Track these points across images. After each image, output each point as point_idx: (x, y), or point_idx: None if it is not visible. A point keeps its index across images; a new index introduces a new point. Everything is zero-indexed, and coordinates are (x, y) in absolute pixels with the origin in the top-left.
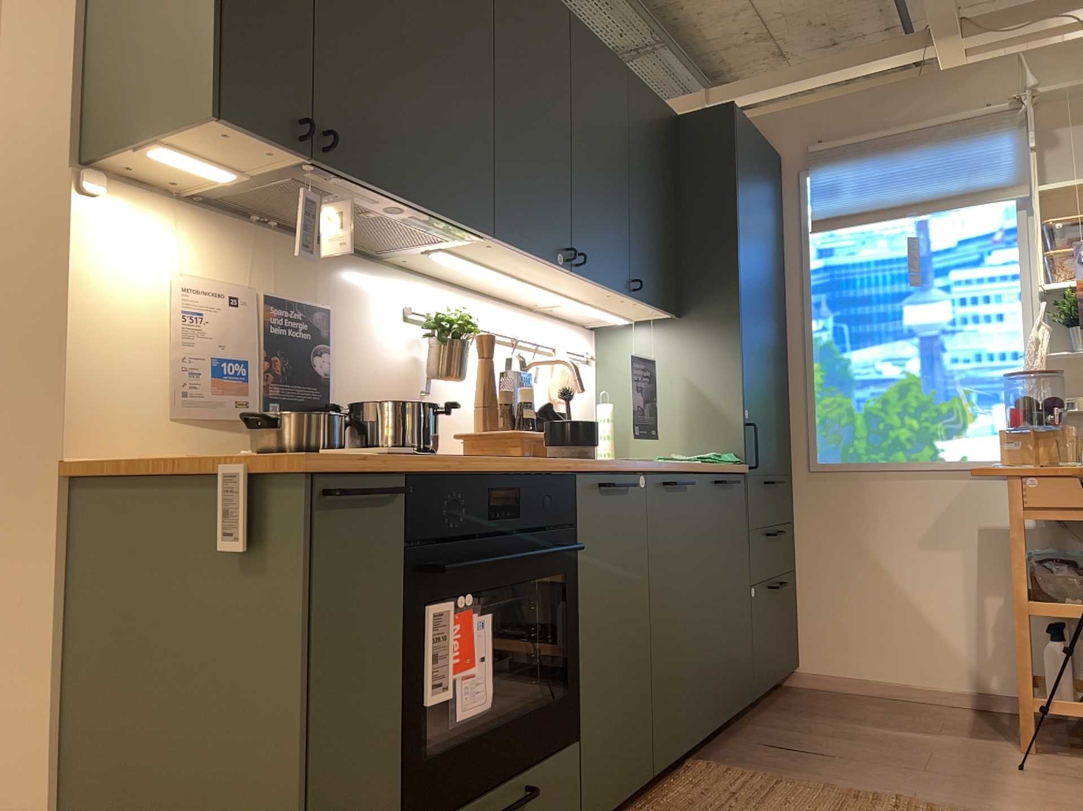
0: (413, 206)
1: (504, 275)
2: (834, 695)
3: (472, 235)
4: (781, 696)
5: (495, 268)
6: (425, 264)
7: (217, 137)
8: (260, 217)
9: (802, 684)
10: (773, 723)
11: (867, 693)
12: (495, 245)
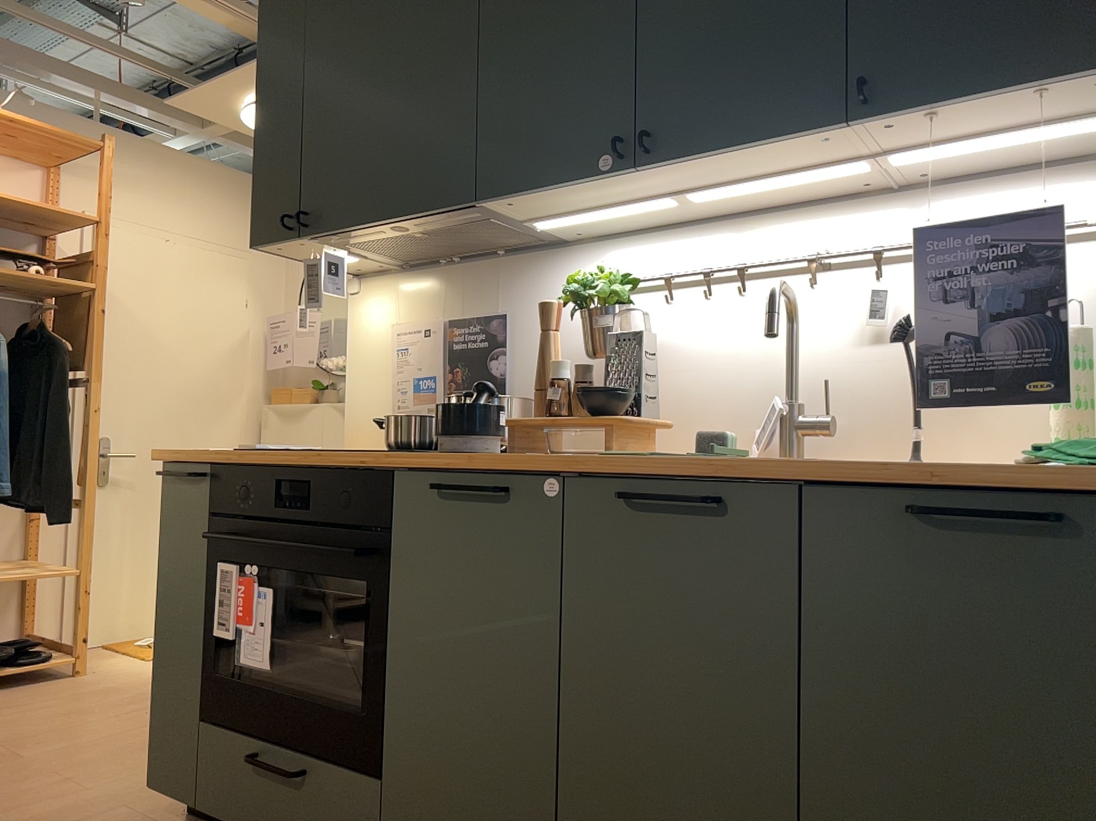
0: (390, 223)
1: (640, 204)
2: None
3: (483, 207)
4: None
5: (613, 205)
6: (605, 226)
7: (284, 251)
8: (442, 259)
9: None
10: None
11: None
12: (513, 201)
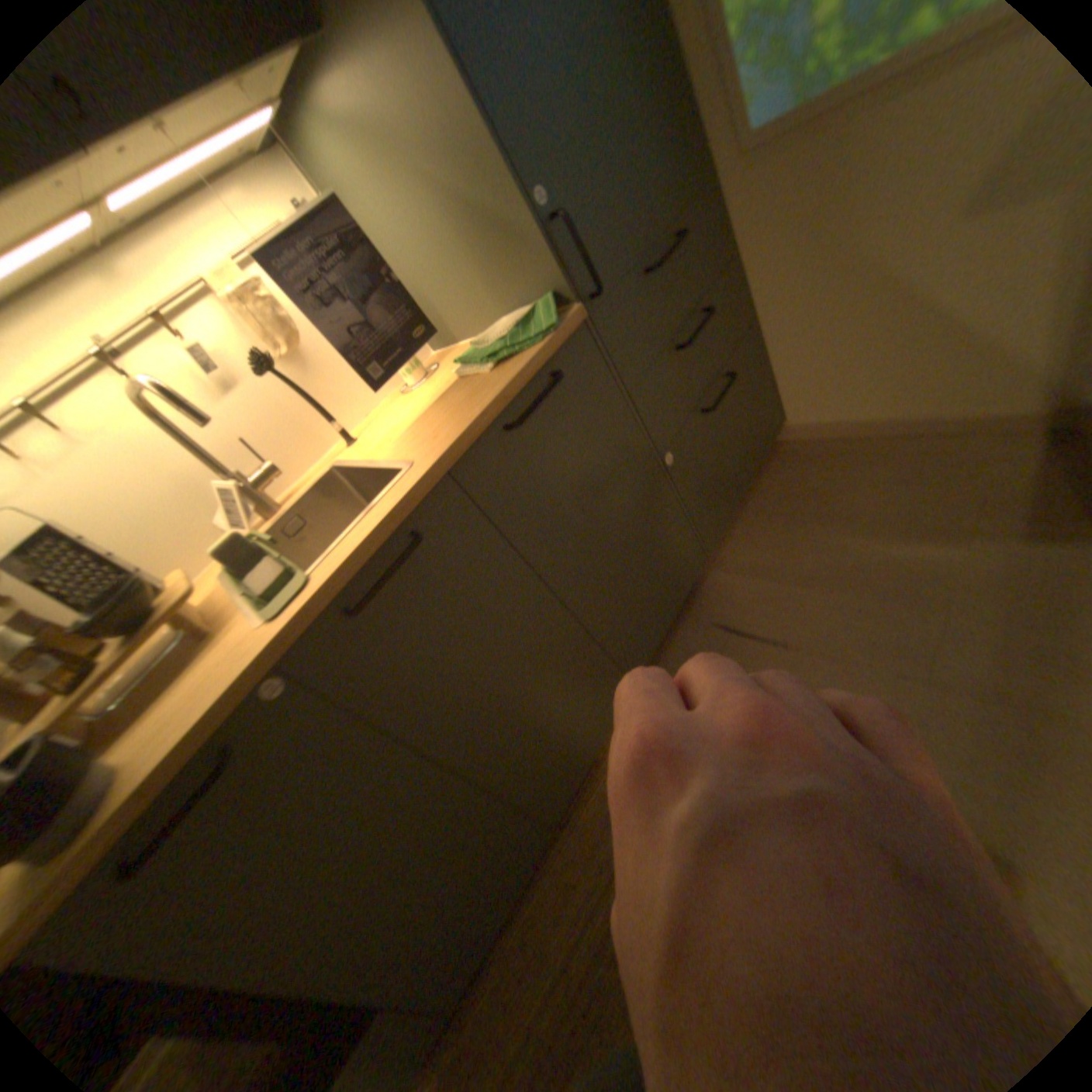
0: None
1: None
2: (830, 450)
3: None
4: (763, 473)
5: None
6: None
7: None
8: None
9: (792, 436)
10: (740, 557)
11: (876, 433)
12: None
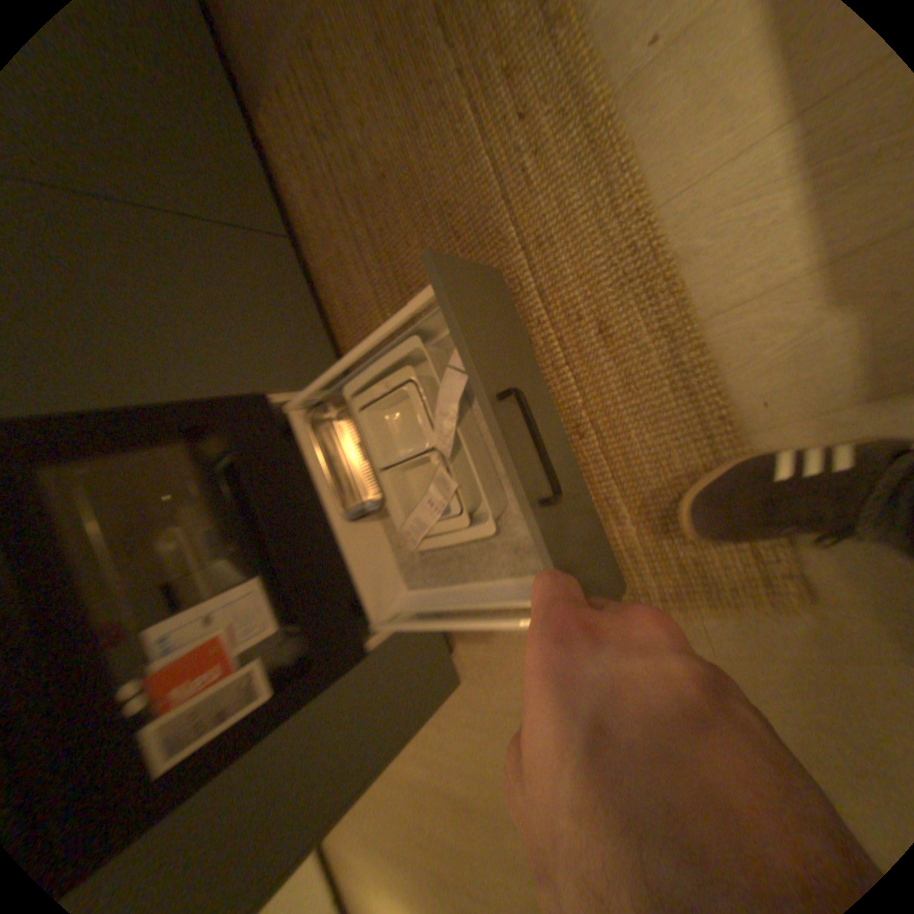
0: None
1: None
2: None
3: None
4: None
5: None
6: None
7: None
8: None
9: None
10: None
11: None
12: None
